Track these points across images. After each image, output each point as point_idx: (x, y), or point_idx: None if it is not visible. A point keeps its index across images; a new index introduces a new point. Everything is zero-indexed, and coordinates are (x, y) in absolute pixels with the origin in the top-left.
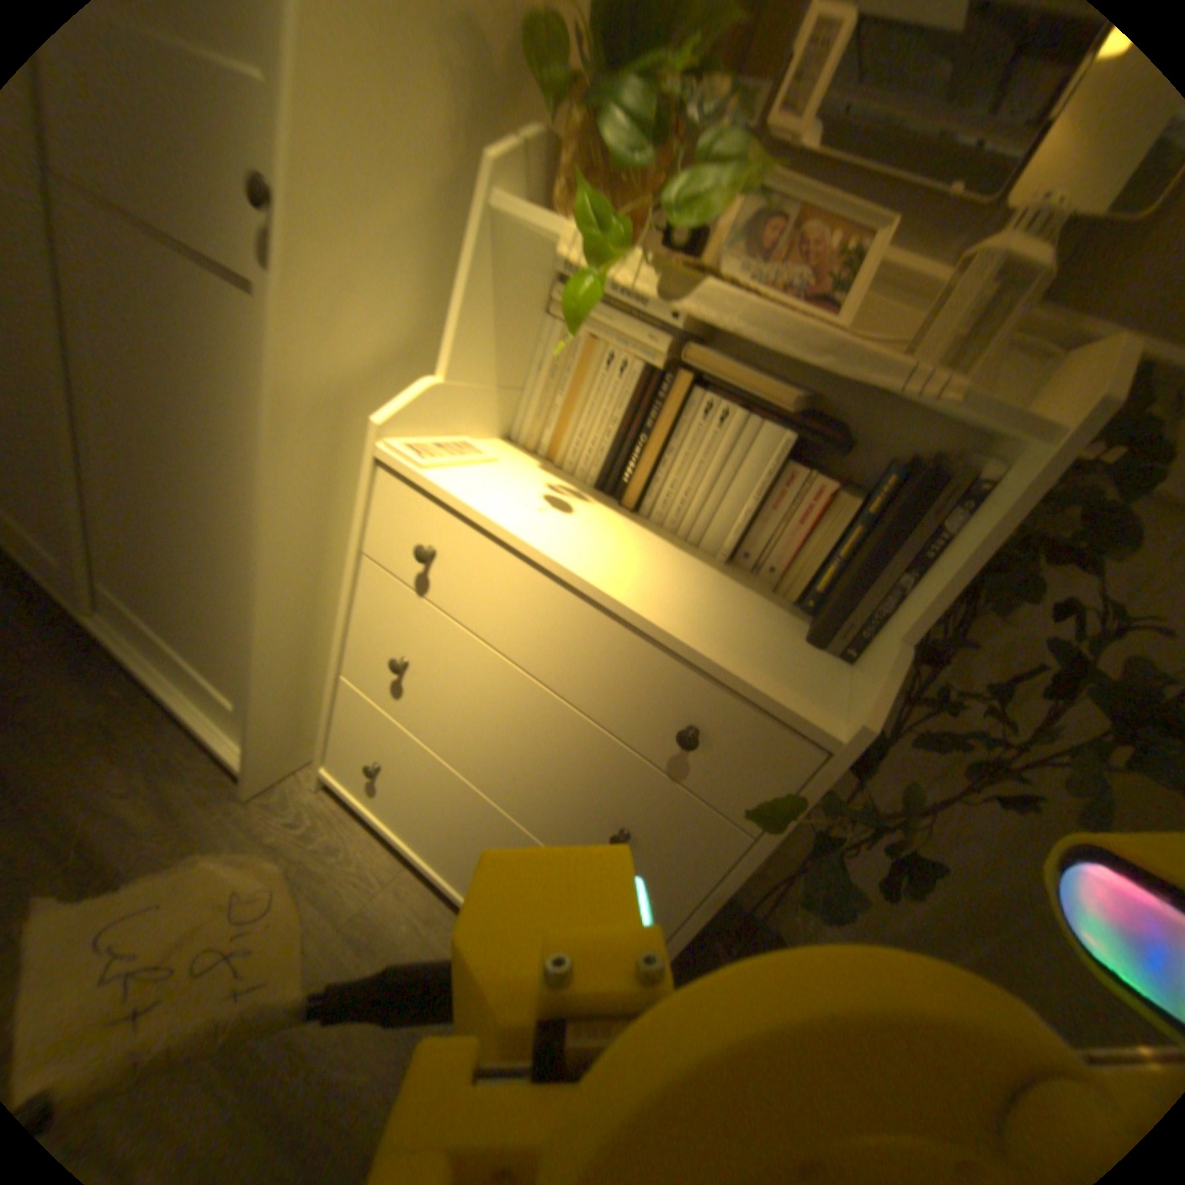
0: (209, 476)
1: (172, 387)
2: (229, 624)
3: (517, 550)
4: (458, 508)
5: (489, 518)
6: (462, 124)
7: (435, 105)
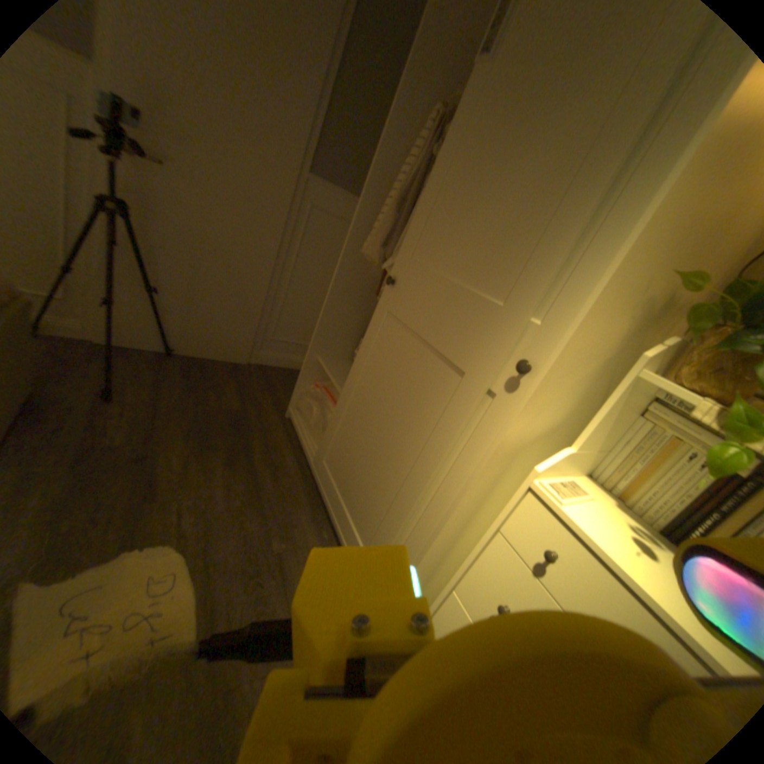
0: (423, 458)
1: (421, 413)
2: (400, 530)
3: (629, 587)
4: (582, 537)
5: (604, 552)
6: (627, 334)
7: (619, 330)
